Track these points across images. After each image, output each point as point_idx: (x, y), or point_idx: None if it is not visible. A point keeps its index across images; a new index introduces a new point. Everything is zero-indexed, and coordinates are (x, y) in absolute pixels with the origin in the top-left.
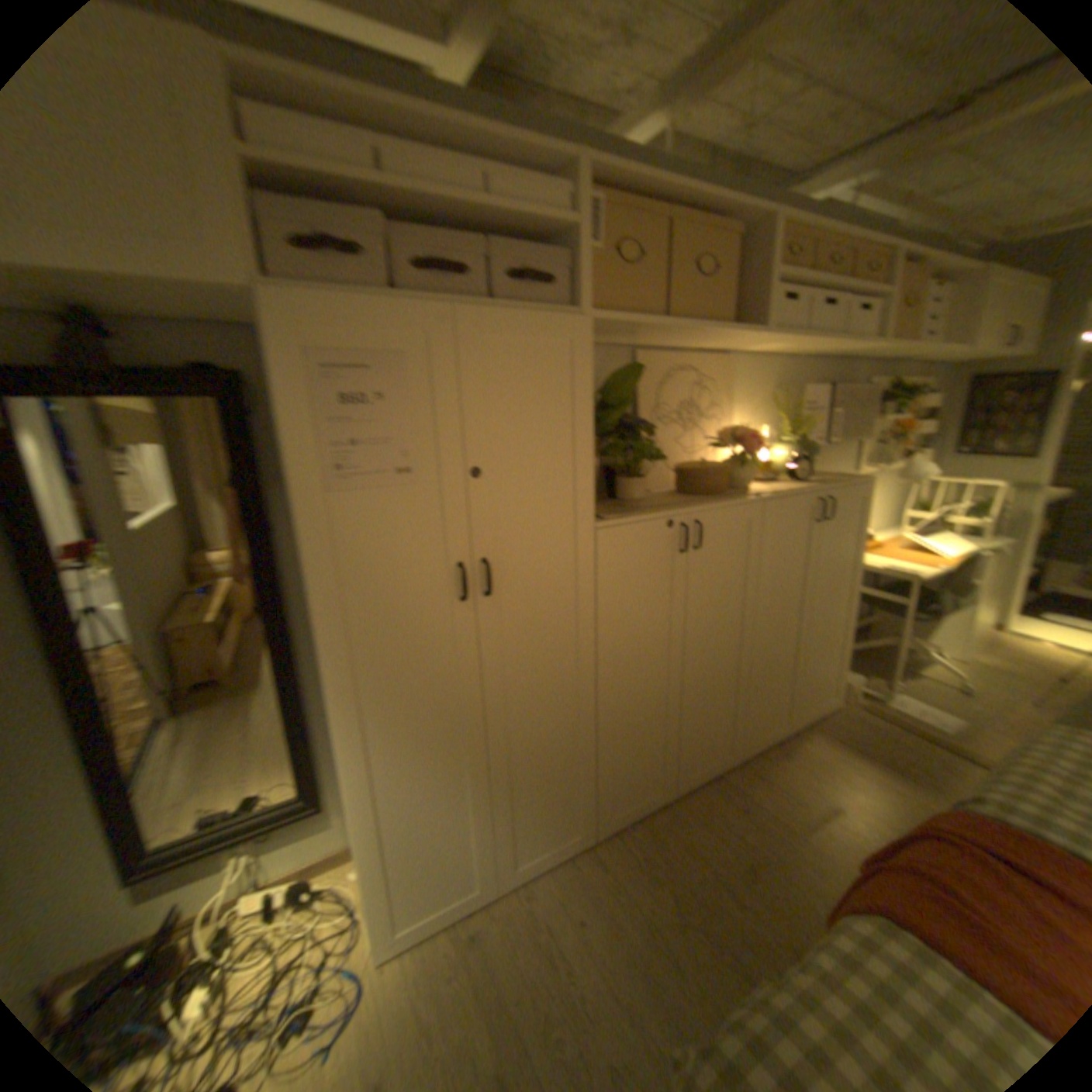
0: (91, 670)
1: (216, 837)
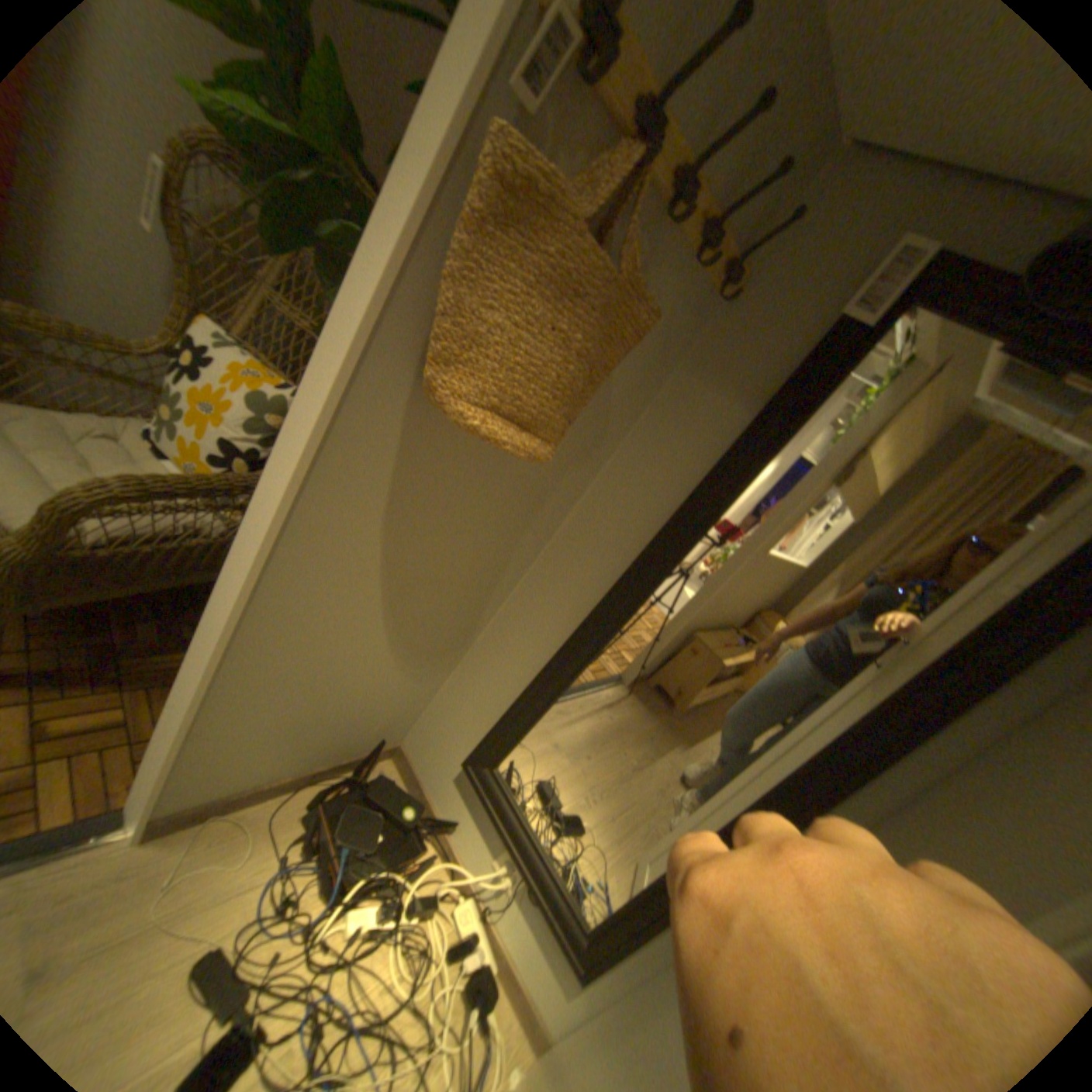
0: (636, 599)
1: (517, 835)
